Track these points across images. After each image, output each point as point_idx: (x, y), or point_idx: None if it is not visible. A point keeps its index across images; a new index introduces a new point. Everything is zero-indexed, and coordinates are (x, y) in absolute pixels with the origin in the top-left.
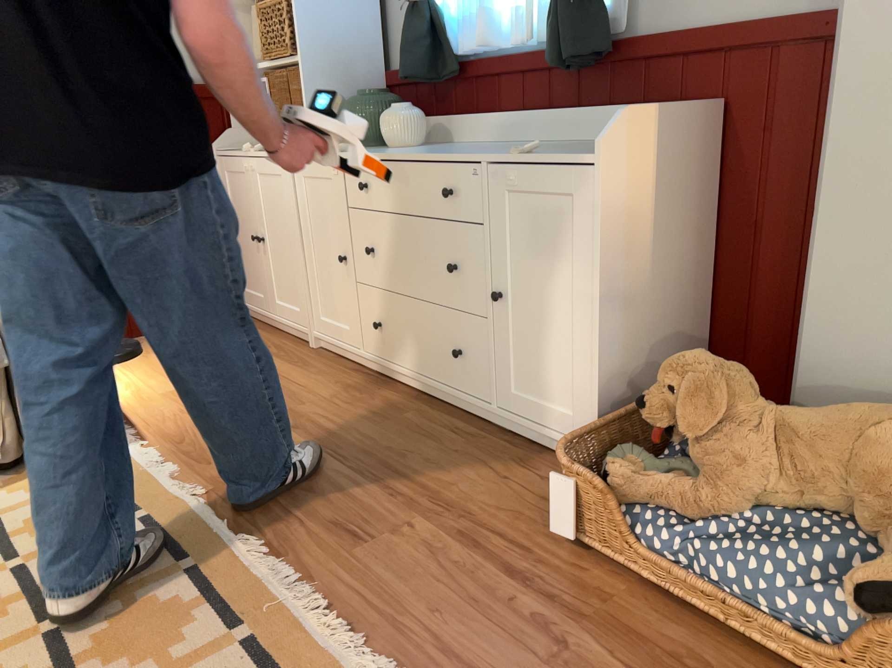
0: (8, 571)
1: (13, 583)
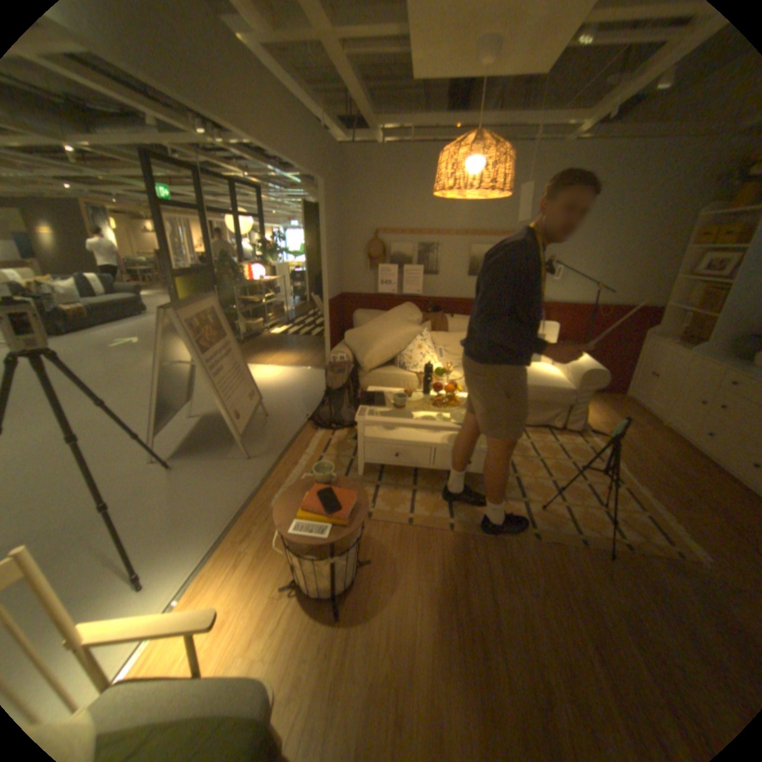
0: (570, 463)
1: (573, 466)
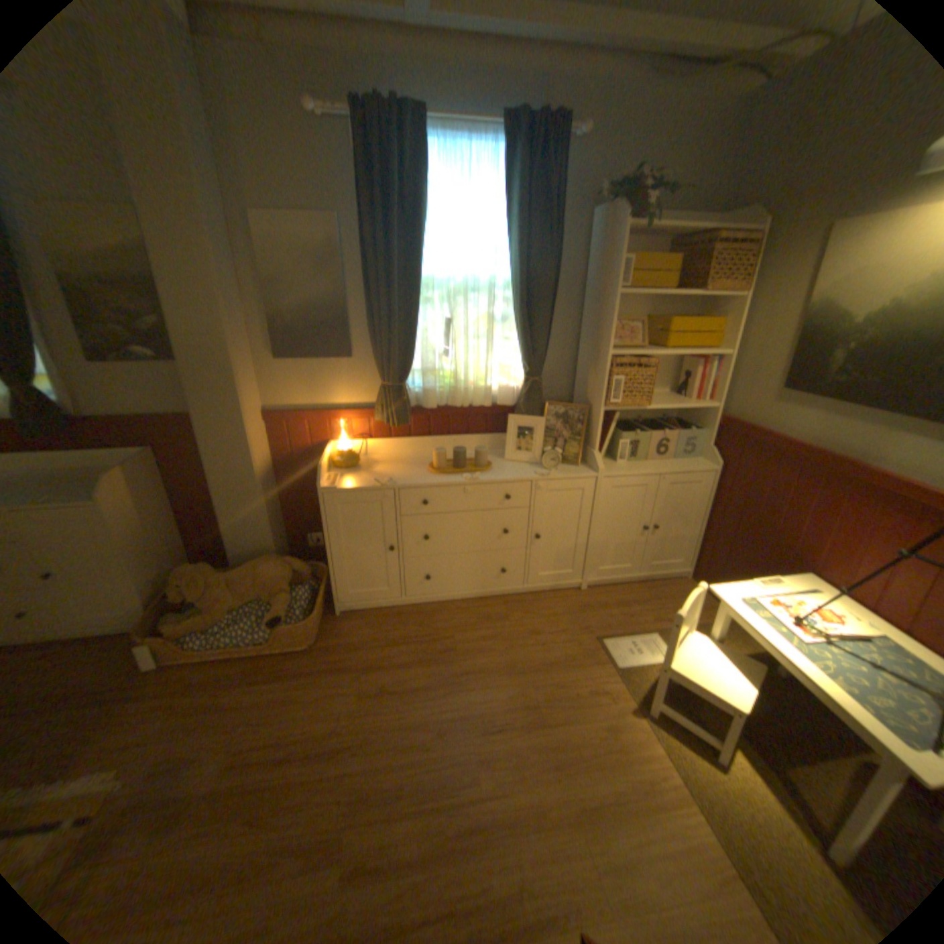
0: None
1: None
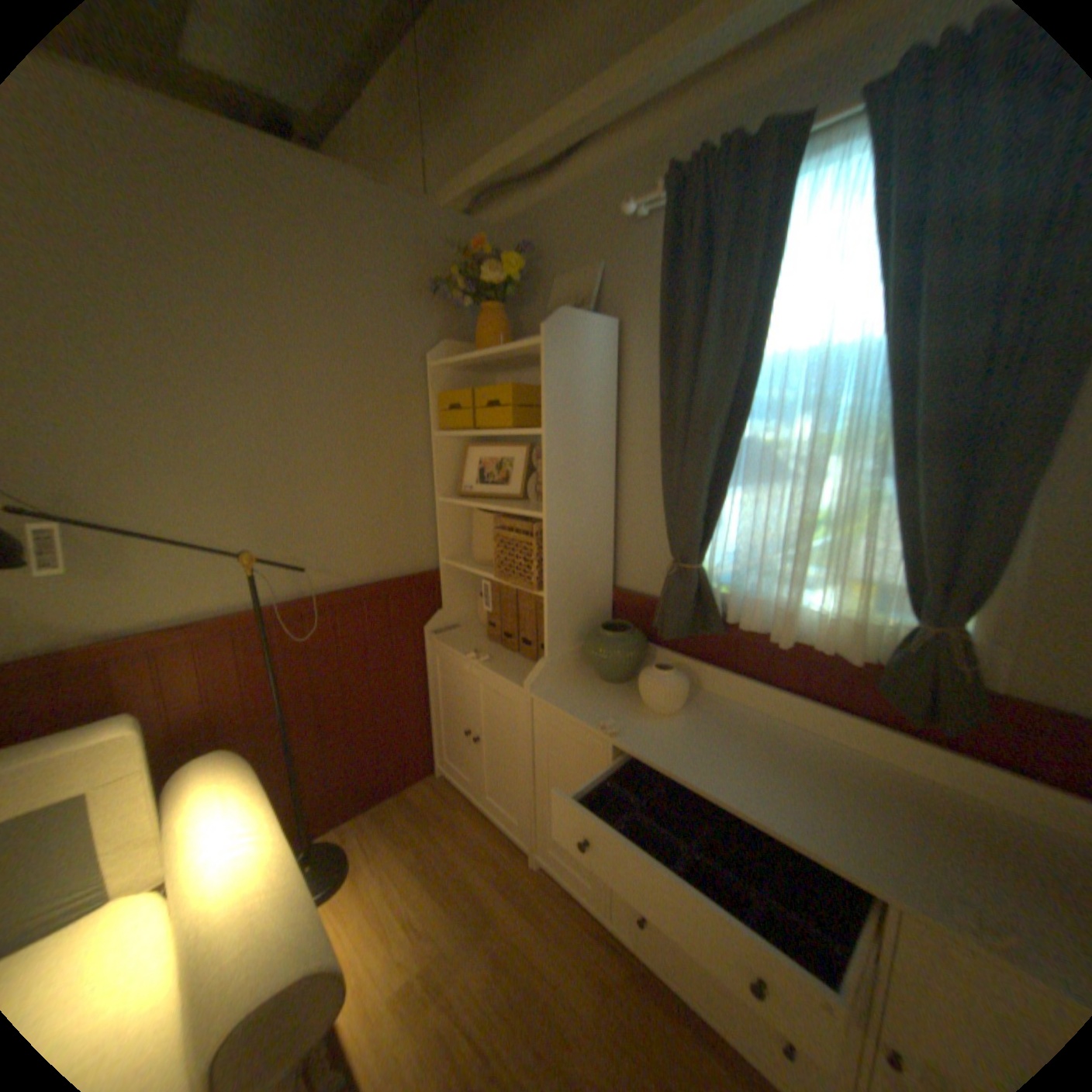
0: None
1: None
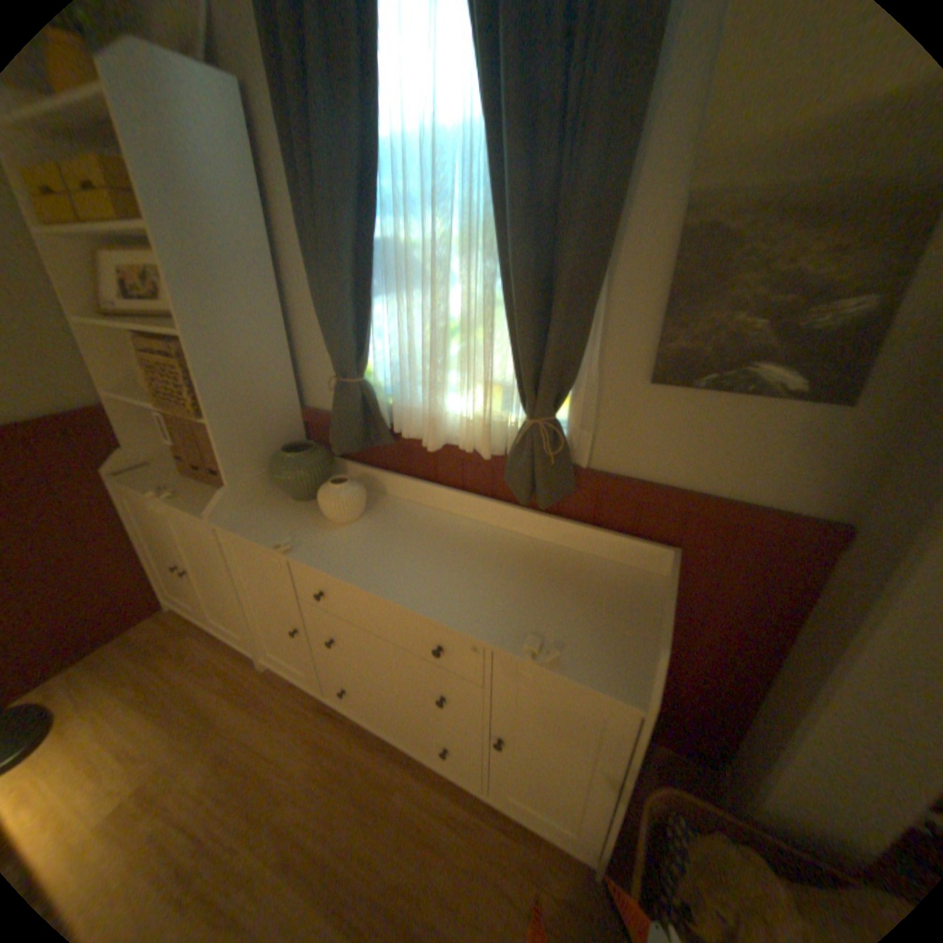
0: None
1: None
